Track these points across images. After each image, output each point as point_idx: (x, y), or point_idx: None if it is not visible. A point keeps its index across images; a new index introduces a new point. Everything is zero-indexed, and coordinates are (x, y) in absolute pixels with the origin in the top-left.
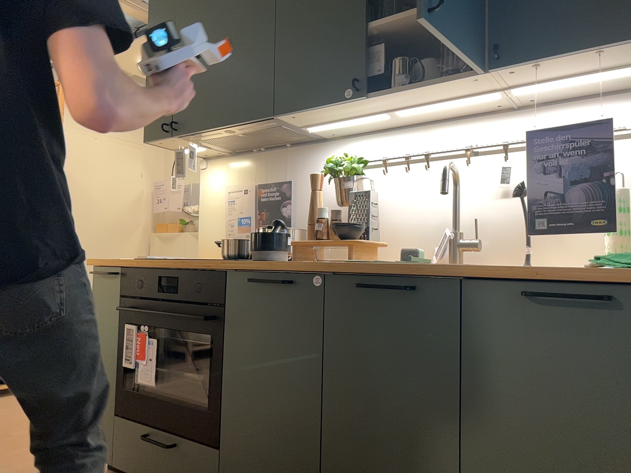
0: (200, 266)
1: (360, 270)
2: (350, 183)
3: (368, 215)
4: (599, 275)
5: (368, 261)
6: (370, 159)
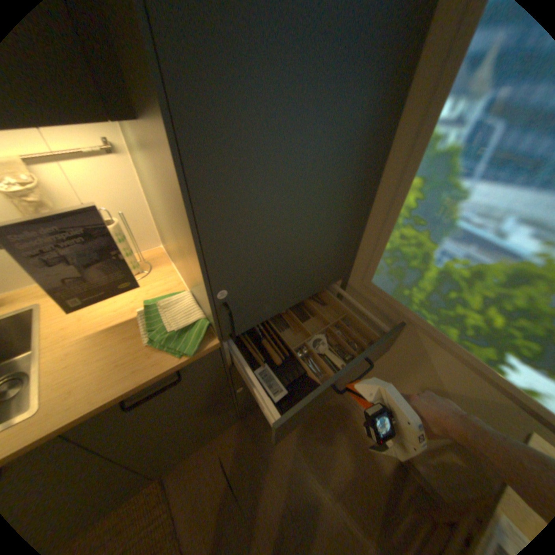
0: None
1: None
2: None
3: None
4: (168, 375)
5: None
6: None
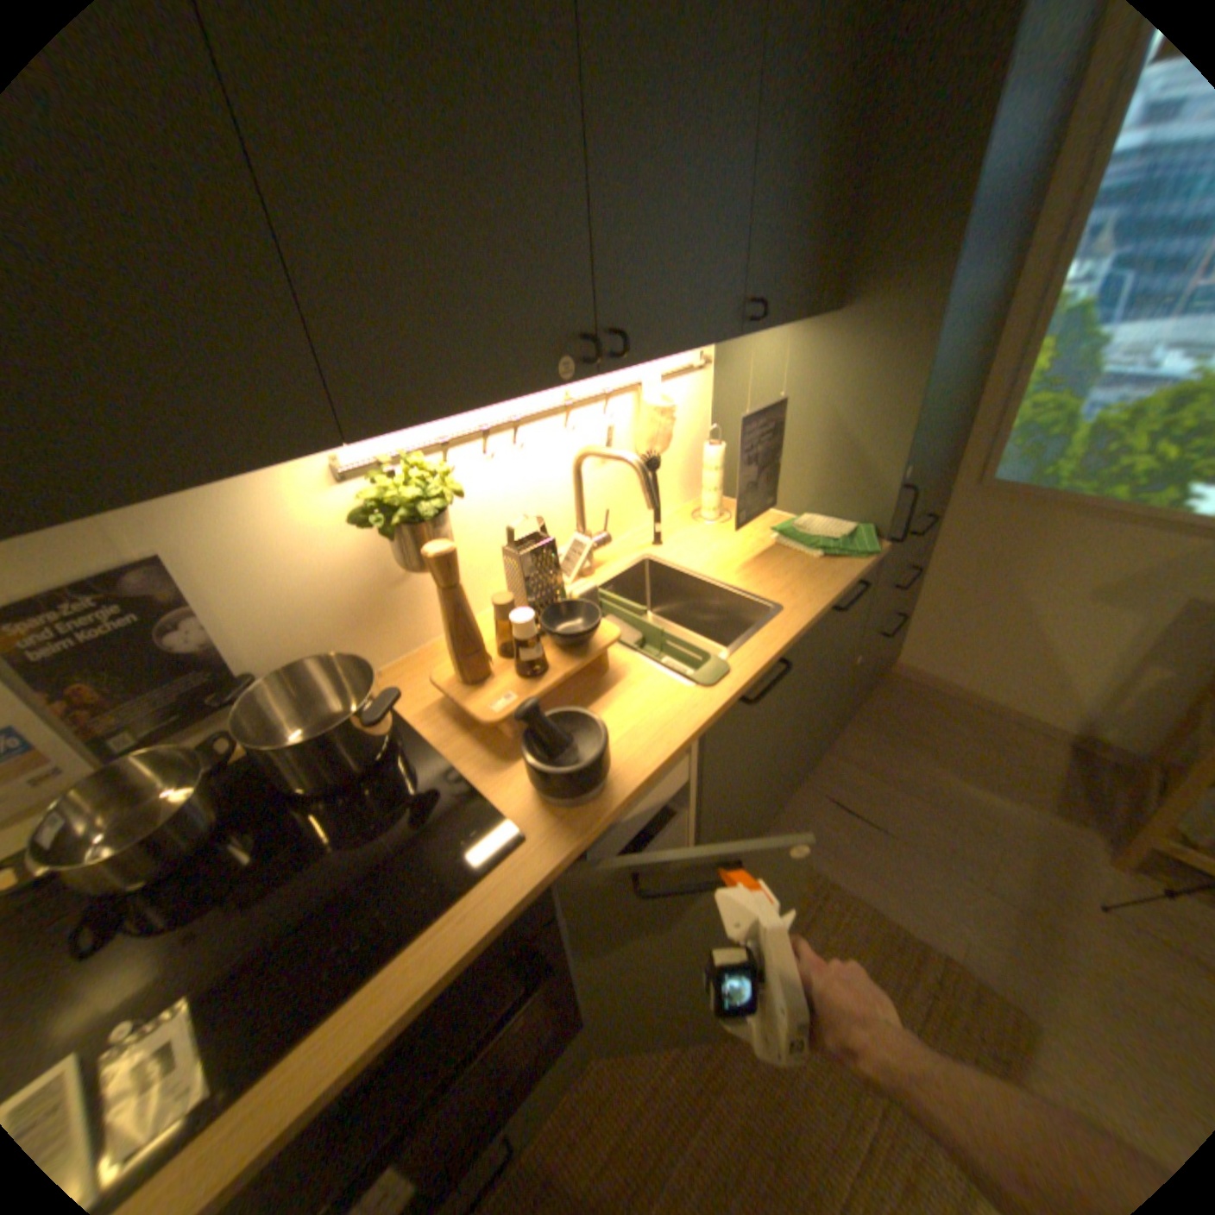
0: (467, 938)
1: (749, 684)
2: (448, 524)
3: (548, 578)
4: (866, 572)
5: (726, 665)
6: (421, 451)
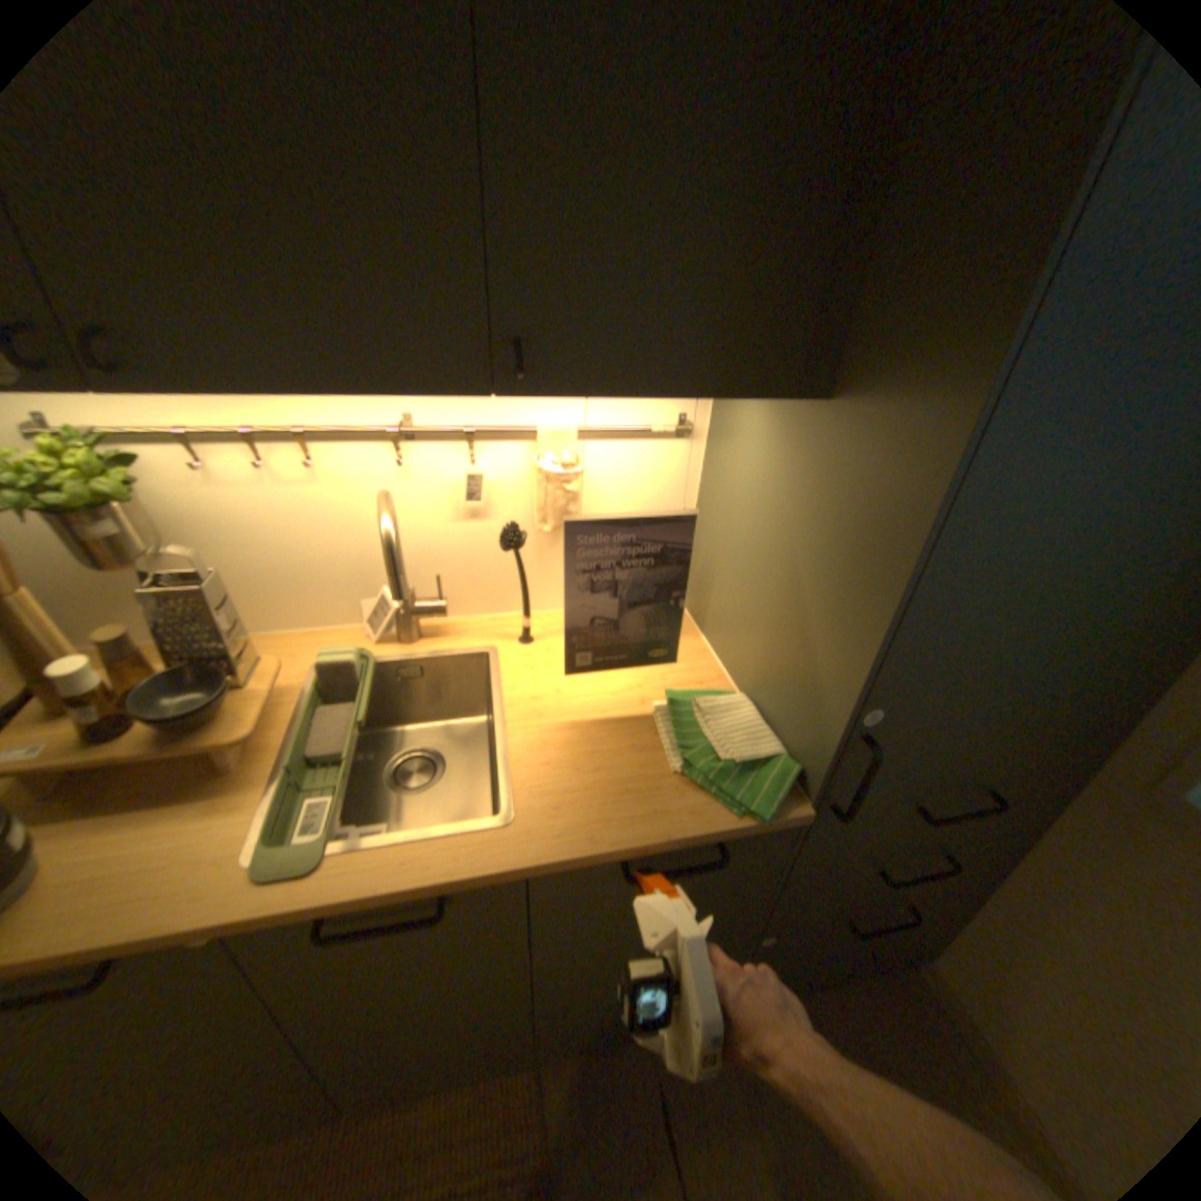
0: None
1: (310, 917)
2: (102, 527)
3: (211, 633)
4: (719, 842)
5: (312, 868)
6: (131, 435)
